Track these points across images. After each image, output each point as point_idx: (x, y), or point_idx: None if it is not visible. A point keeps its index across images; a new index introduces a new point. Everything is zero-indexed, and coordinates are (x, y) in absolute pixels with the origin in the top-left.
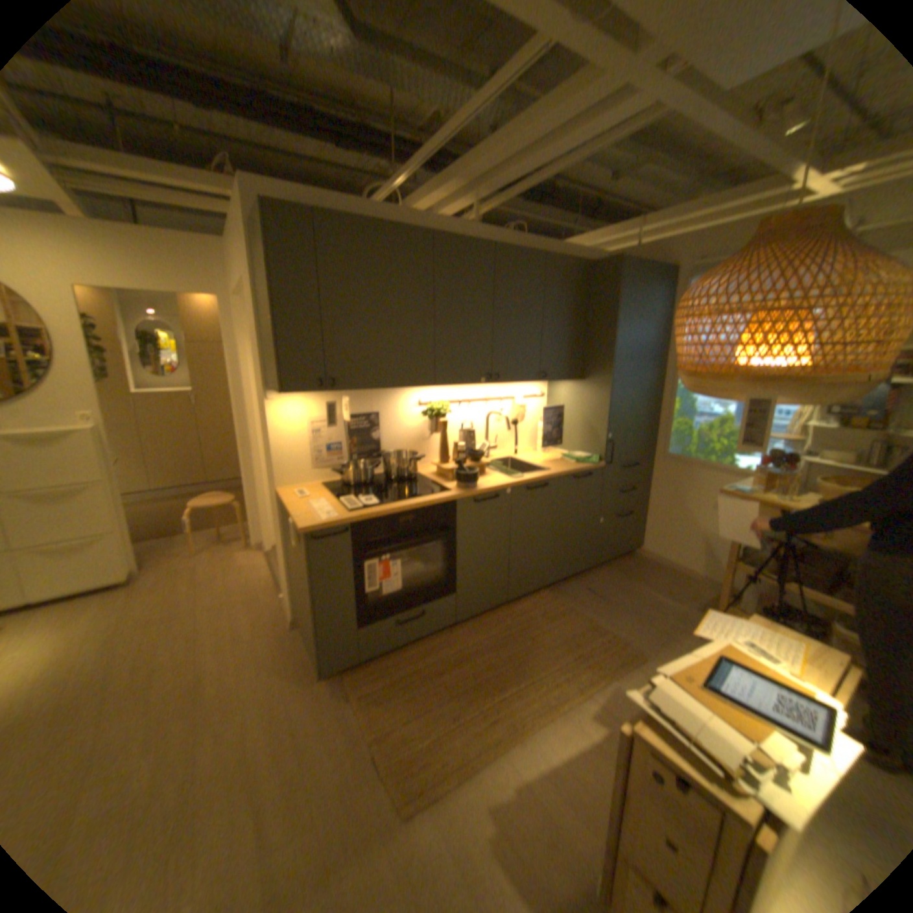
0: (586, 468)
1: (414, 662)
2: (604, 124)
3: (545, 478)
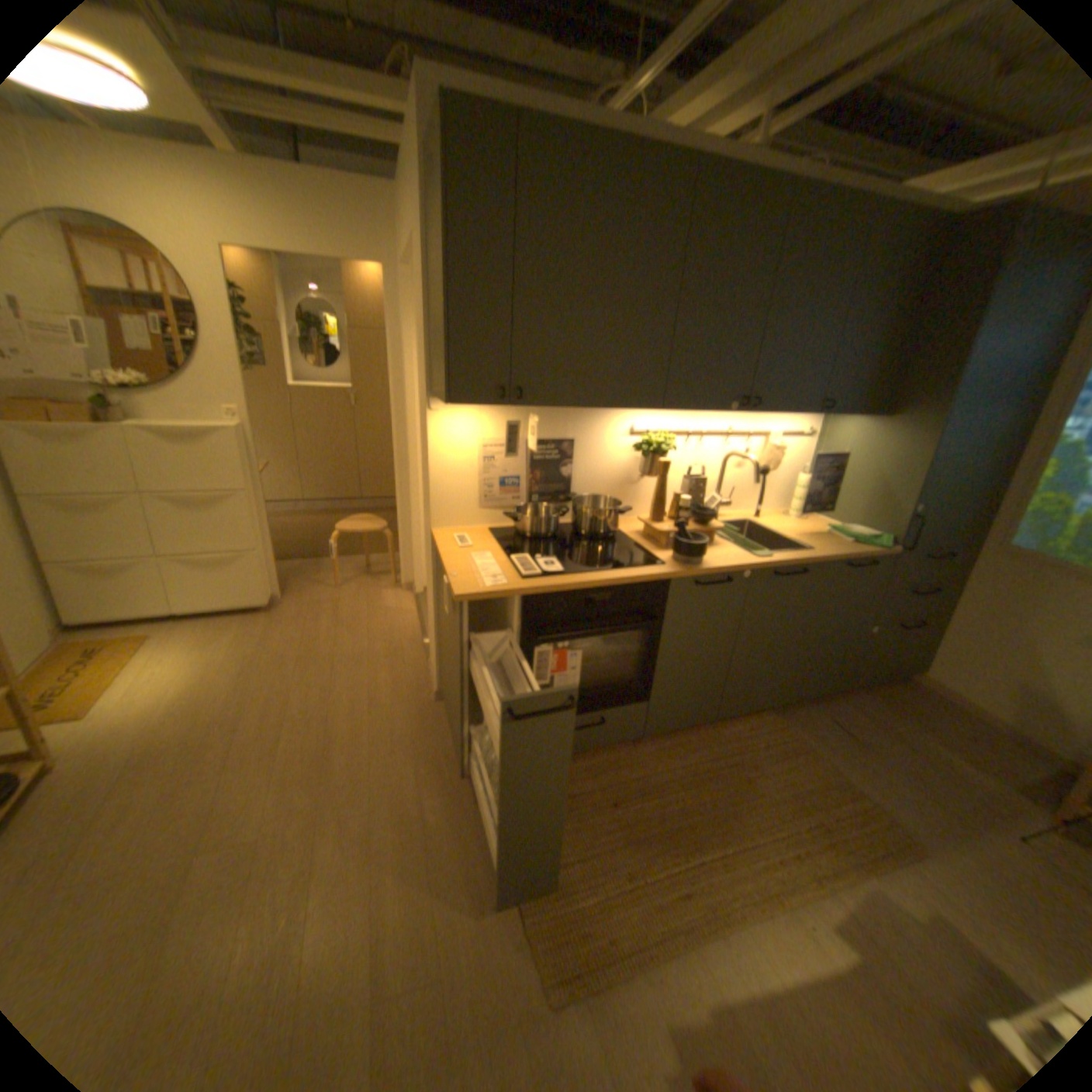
0: (871, 552)
1: (583, 778)
2: None
3: (806, 561)
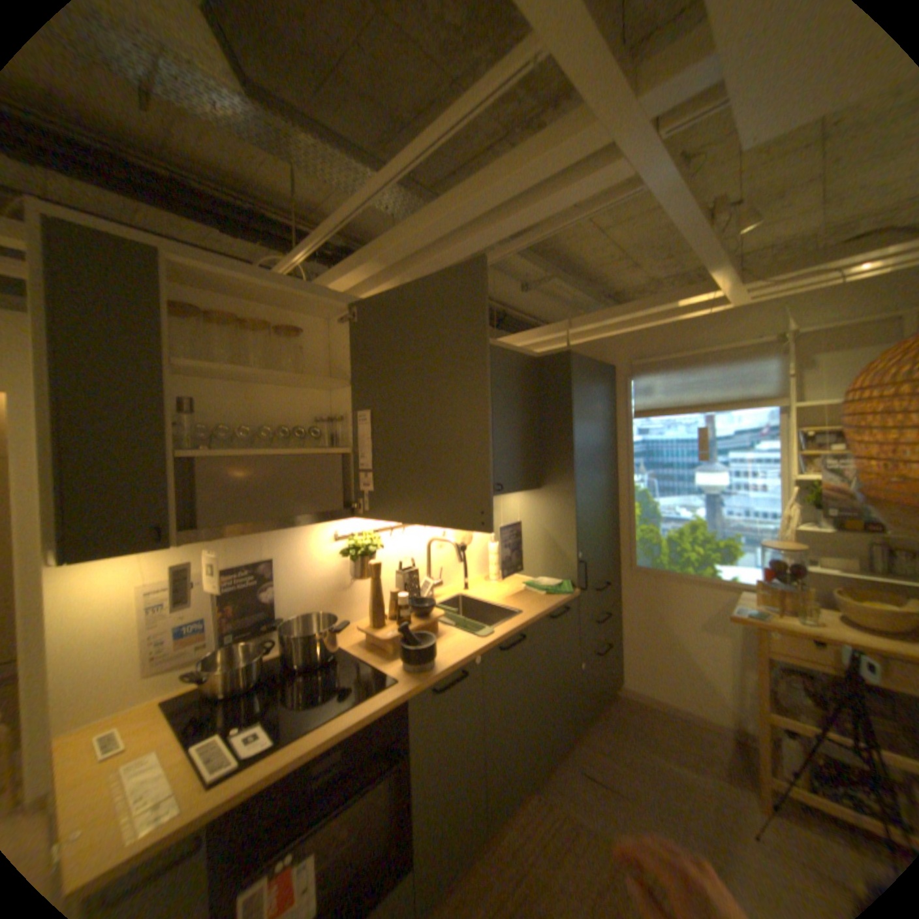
0: (562, 600)
1: None
2: (574, 196)
3: (521, 627)
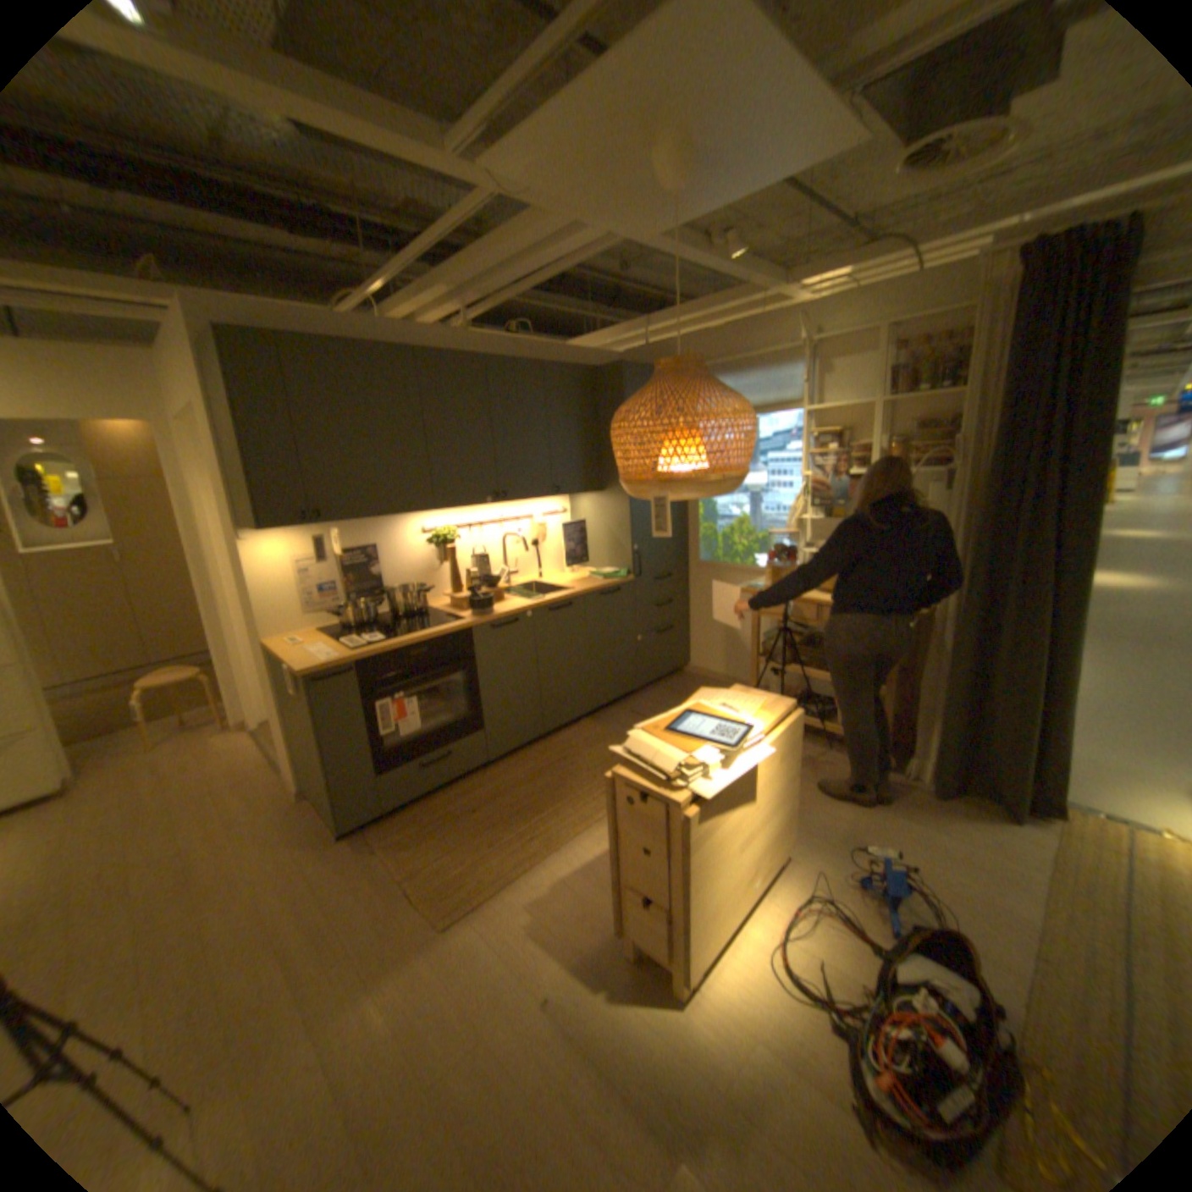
0: (613, 583)
1: (445, 806)
2: (568, 249)
3: (568, 597)
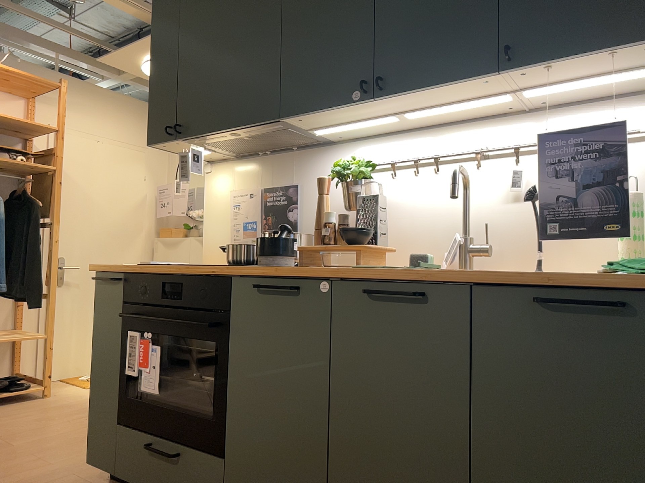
0: (616, 281)
1: None
2: None
3: (421, 276)
